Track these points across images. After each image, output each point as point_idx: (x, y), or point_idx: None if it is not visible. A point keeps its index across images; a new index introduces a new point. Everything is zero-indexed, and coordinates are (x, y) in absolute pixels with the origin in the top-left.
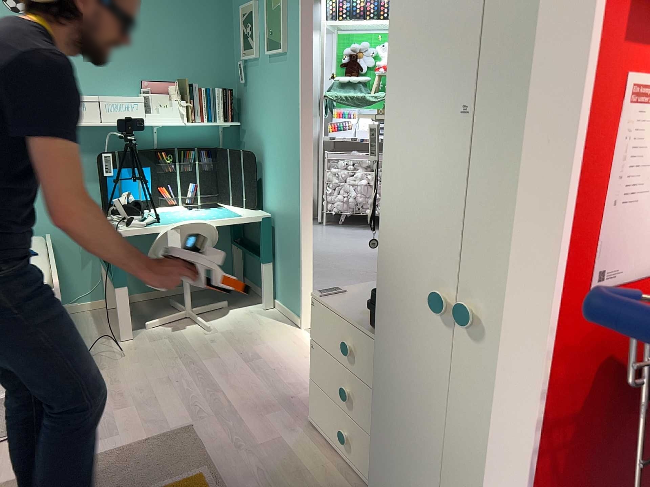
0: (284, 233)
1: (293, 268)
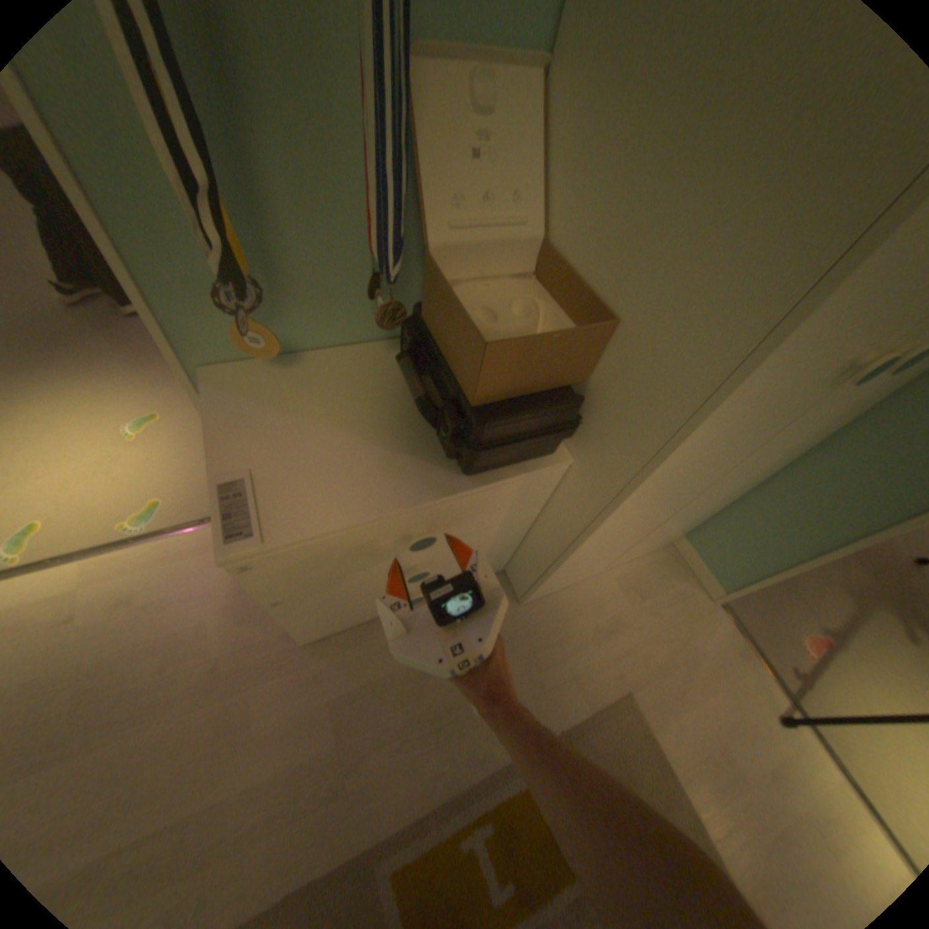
0: None
1: None
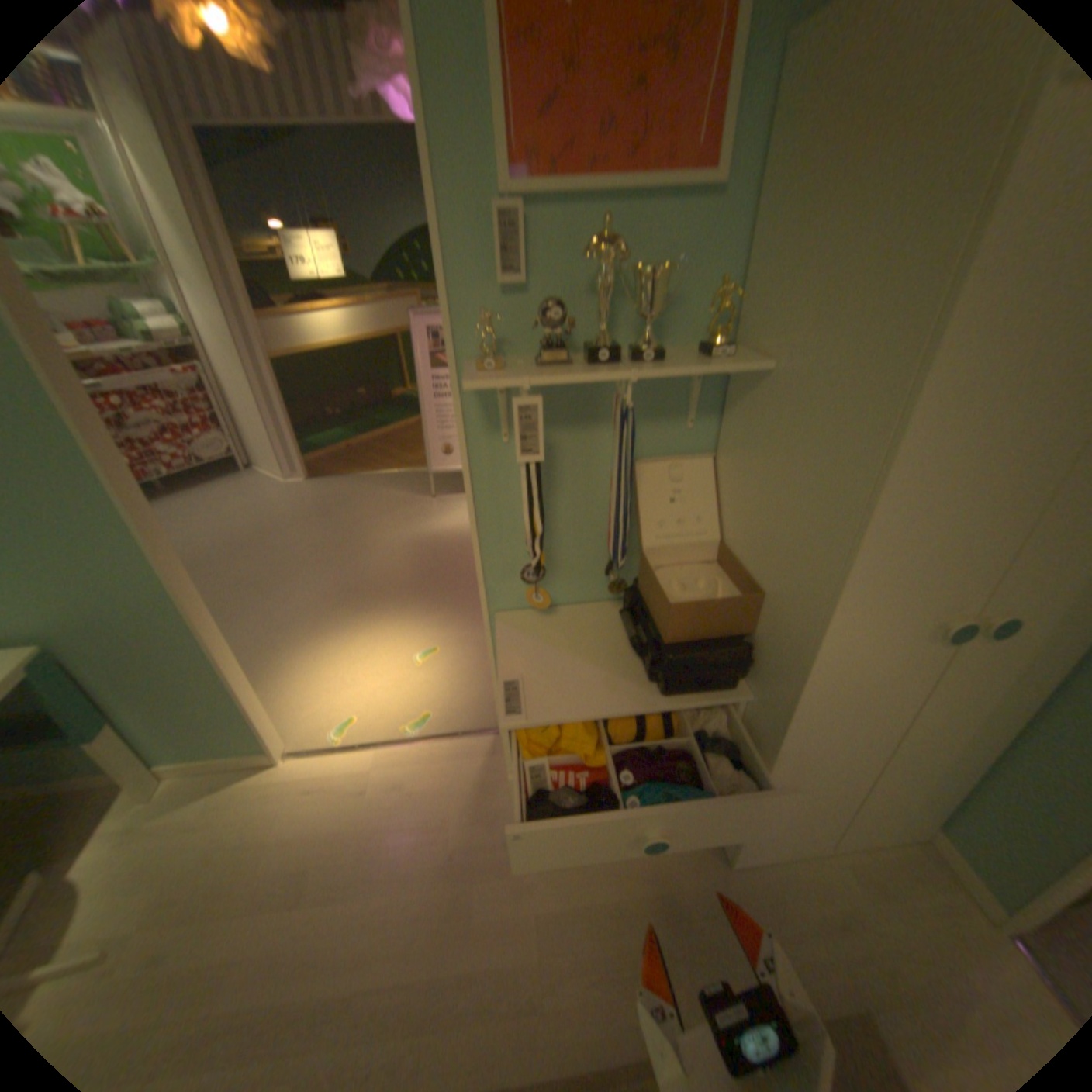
0: (122, 657)
1: (192, 699)
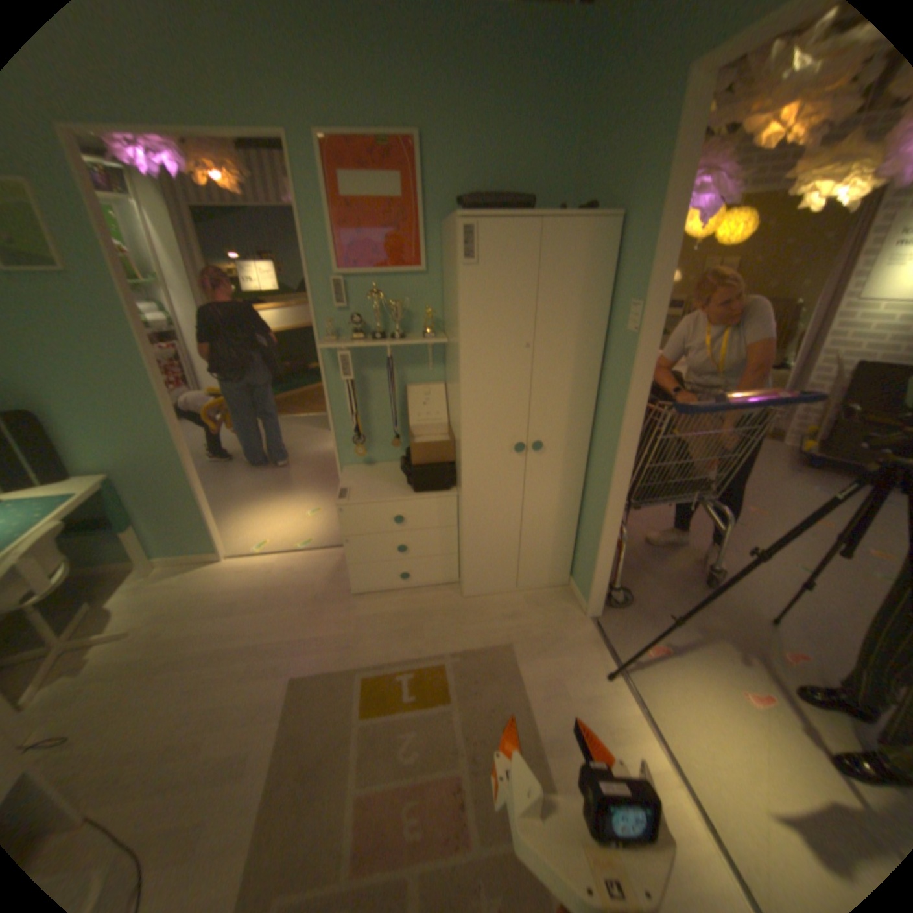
0: (144, 486)
1: (177, 514)
